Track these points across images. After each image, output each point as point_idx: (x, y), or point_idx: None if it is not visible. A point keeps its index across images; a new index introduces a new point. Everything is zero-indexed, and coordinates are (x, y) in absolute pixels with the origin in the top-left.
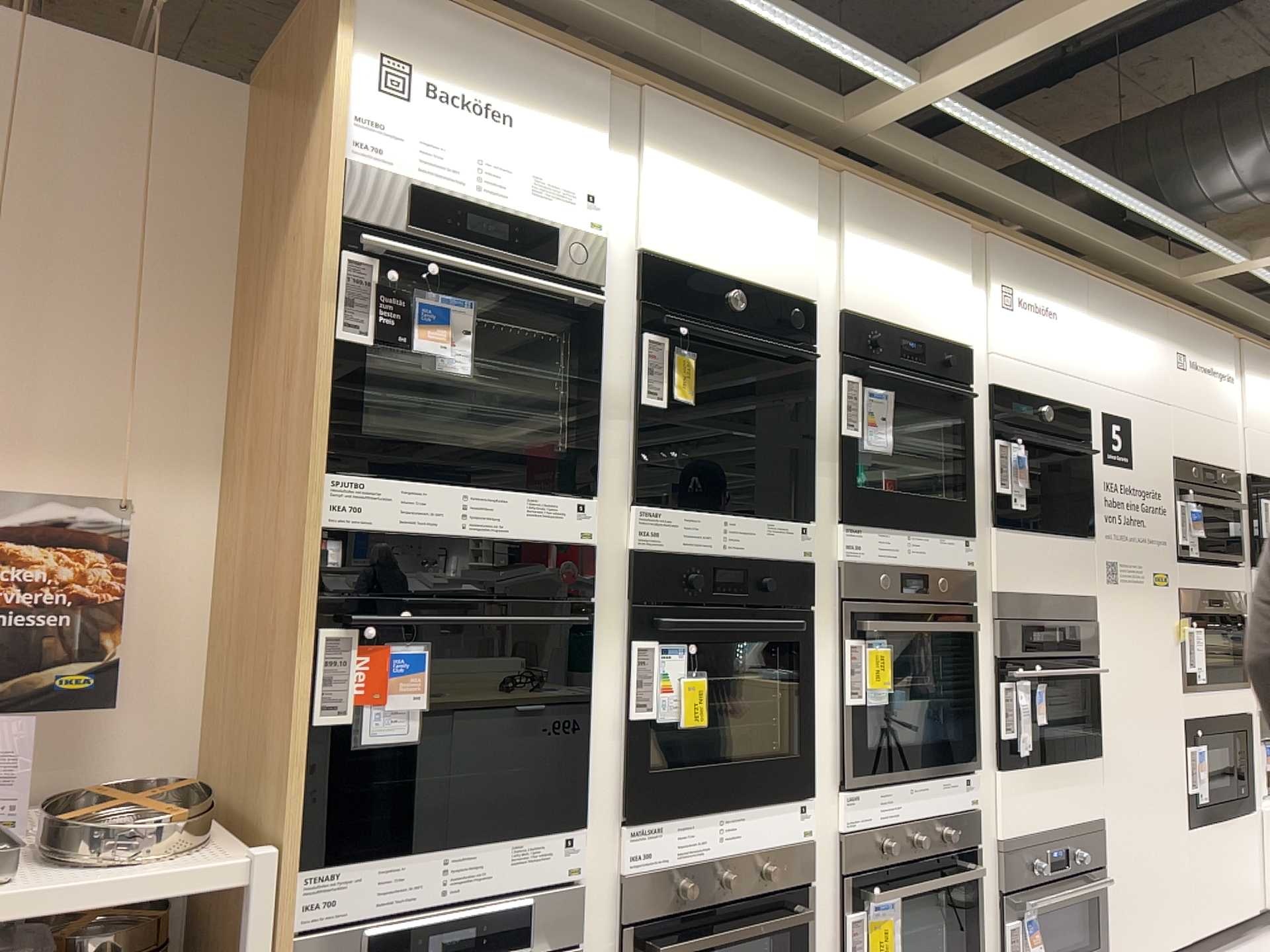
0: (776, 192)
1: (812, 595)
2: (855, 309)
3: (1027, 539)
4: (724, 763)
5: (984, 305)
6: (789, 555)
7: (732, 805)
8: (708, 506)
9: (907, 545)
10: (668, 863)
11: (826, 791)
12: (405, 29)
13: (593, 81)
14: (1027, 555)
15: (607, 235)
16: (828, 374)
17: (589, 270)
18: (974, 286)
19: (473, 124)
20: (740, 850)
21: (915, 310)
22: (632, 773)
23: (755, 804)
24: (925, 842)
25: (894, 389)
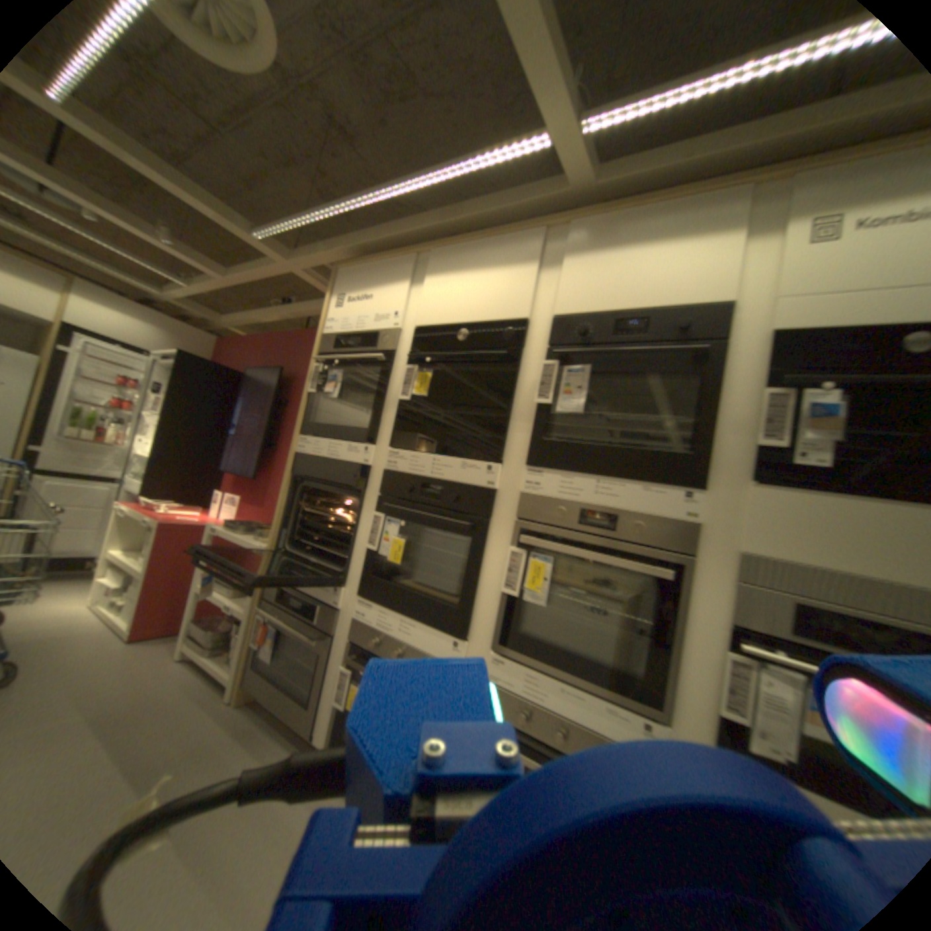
0: (503, 262)
1: (487, 509)
2: (564, 311)
3: (829, 501)
4: (412, 590)
5: (779, 248)
6: (474, 481)
7: (409, 615)
8: (428, 450)
9: (593, 486)
10: (371, 625)
11: (482, 645)
12: (344, 282)
13: (405, 261)
14: (827, 520)
15: (401, 327)
16: (531, 363)
17: (387, 345)
18: (758, 236)
19: (357, 304)
20: (409, 642)
21: (639, 291)
22: (363, 572)
23: (423, 622)
24: (558, 737)
25: (604, 362)
